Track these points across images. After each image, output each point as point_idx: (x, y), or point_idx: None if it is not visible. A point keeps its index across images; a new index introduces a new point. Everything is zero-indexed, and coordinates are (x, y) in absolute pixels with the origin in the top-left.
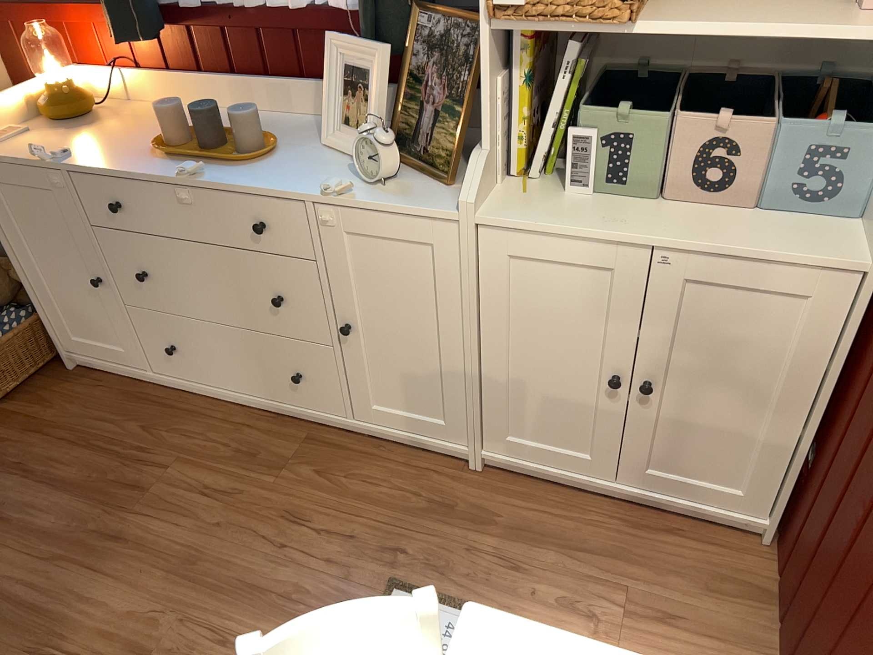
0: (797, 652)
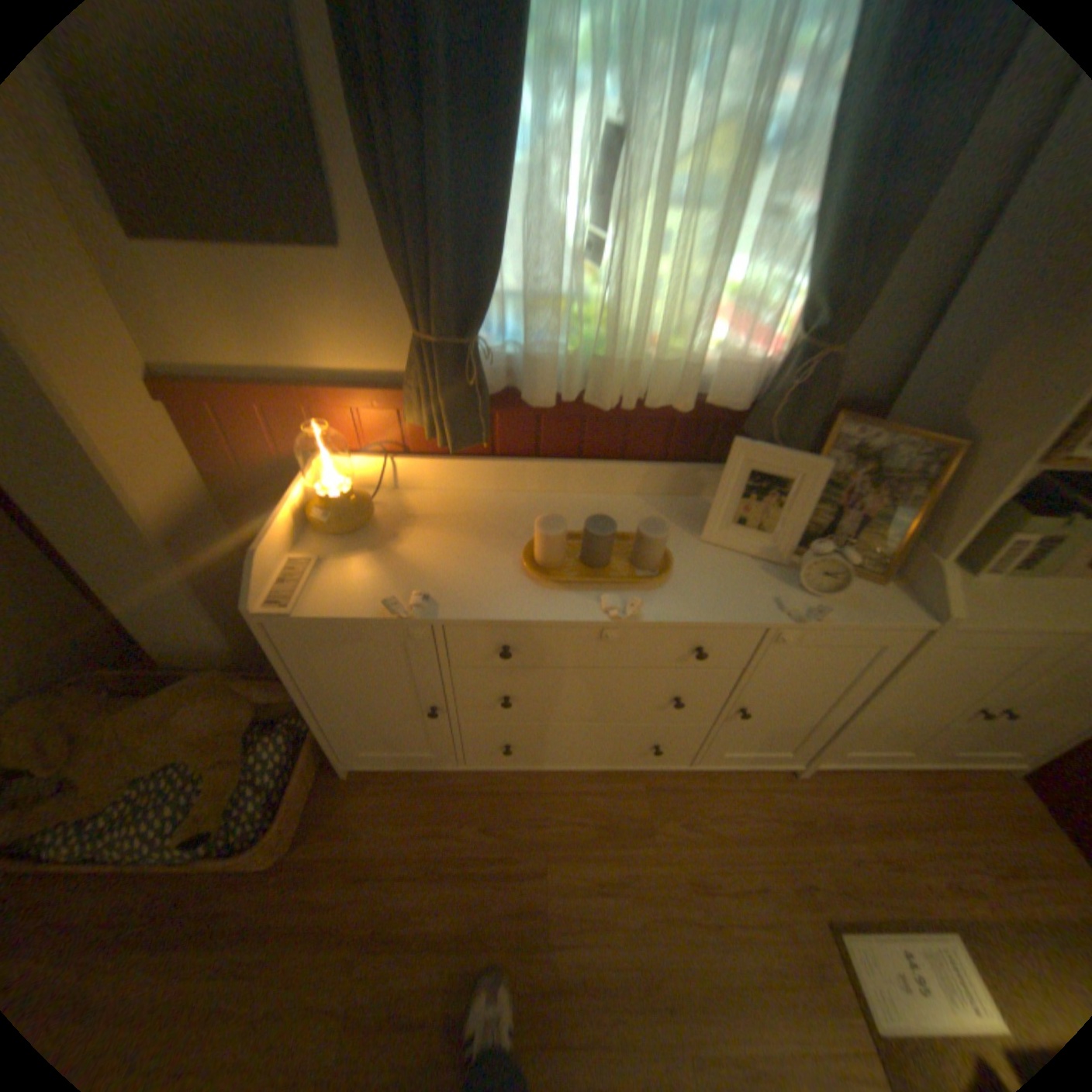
0: None
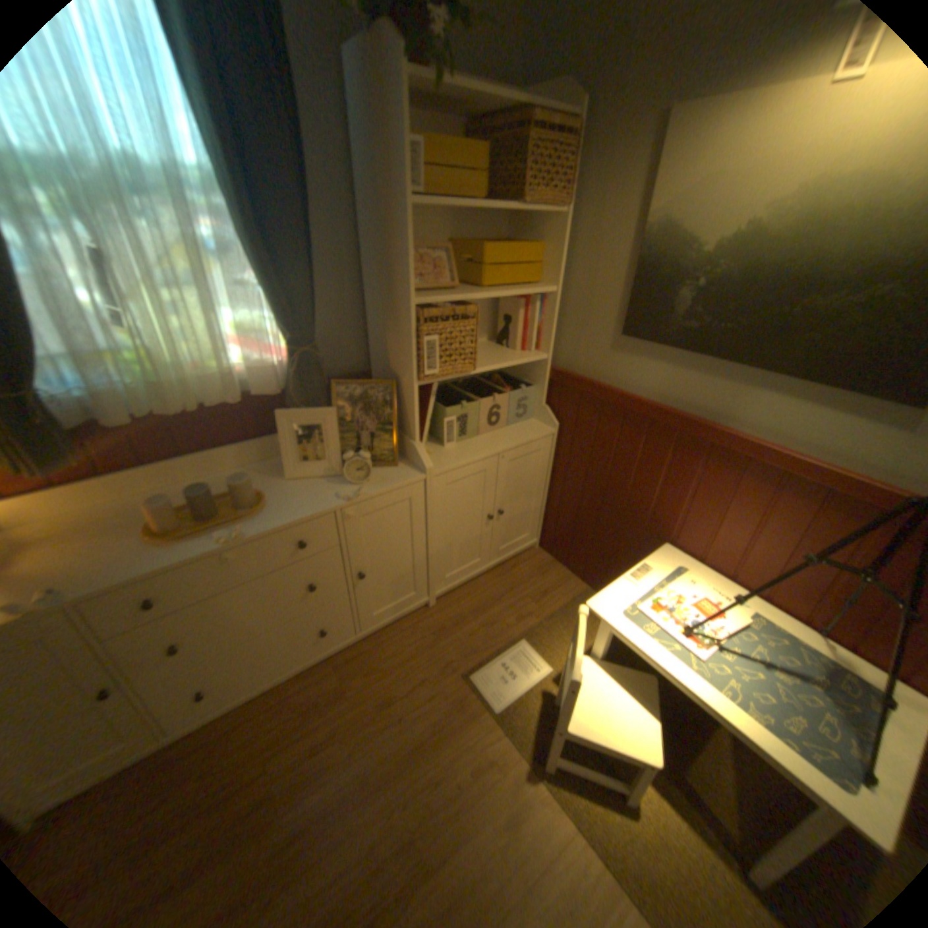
0: (584, 569)
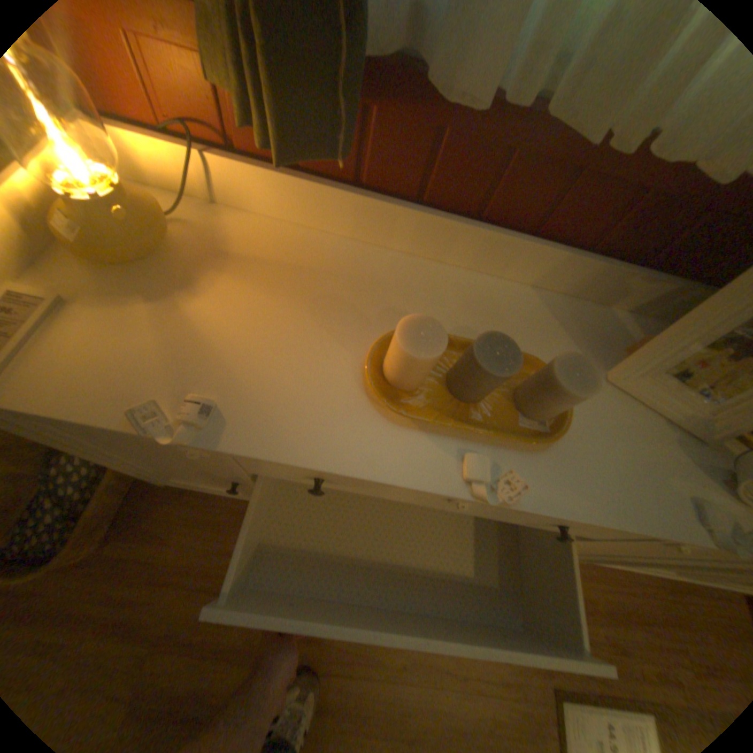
0: None
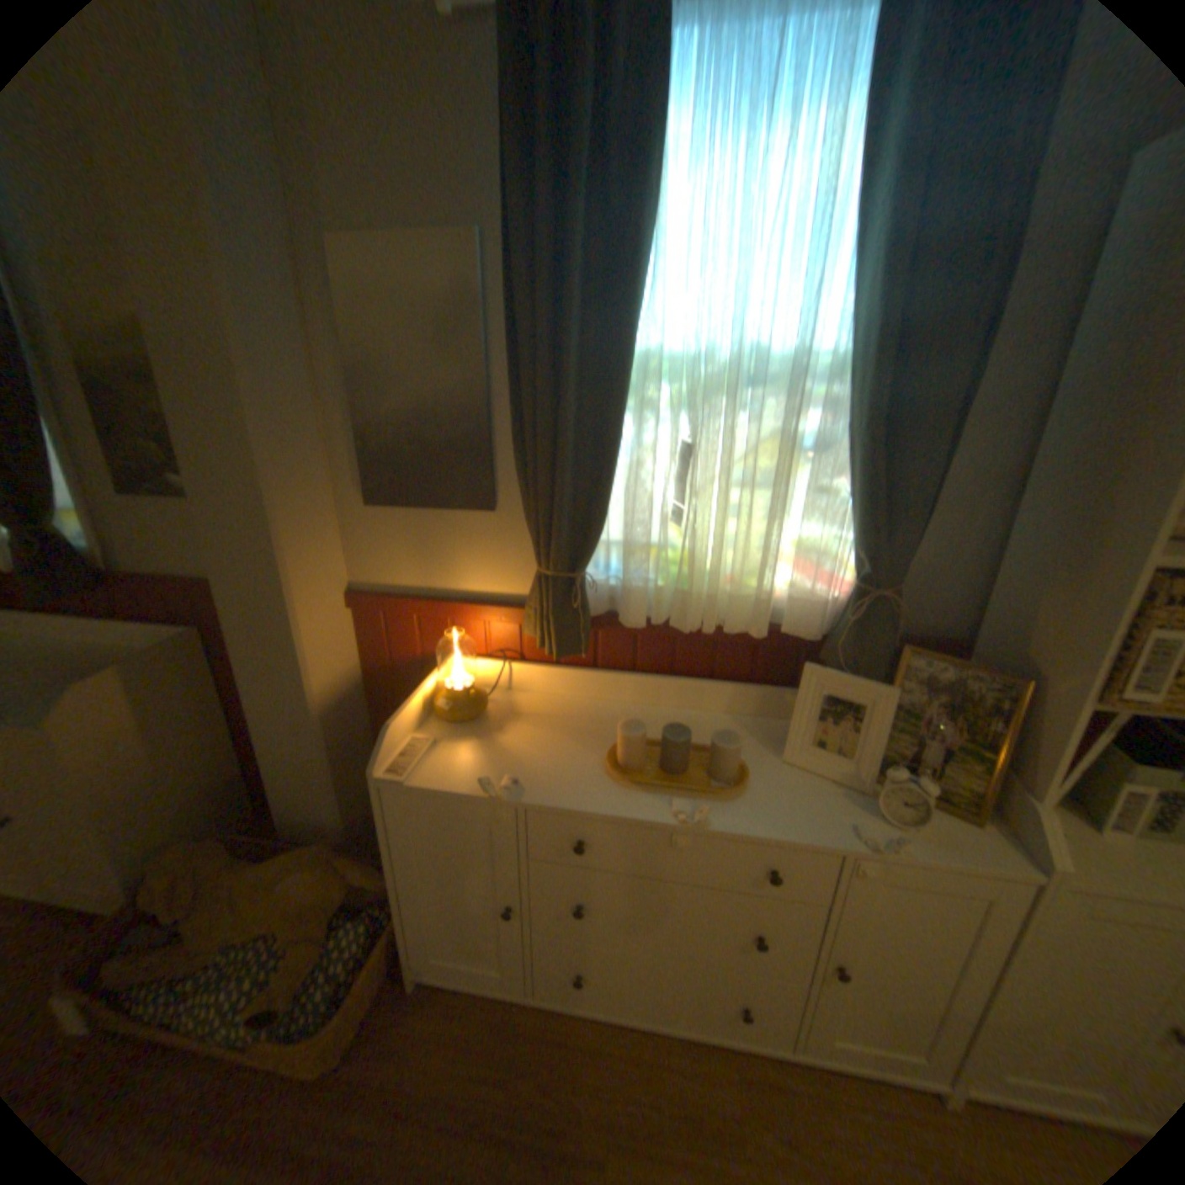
0: None
